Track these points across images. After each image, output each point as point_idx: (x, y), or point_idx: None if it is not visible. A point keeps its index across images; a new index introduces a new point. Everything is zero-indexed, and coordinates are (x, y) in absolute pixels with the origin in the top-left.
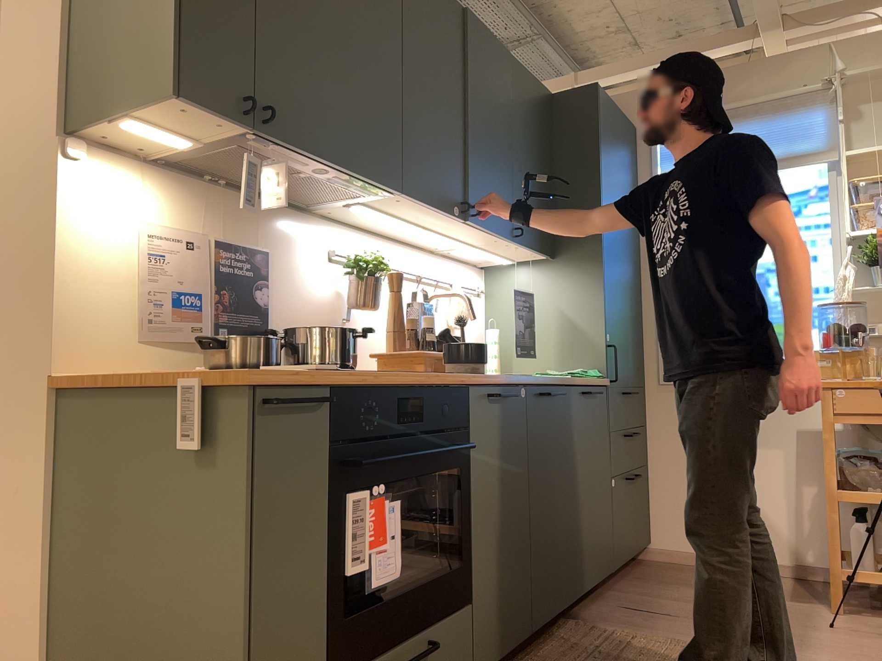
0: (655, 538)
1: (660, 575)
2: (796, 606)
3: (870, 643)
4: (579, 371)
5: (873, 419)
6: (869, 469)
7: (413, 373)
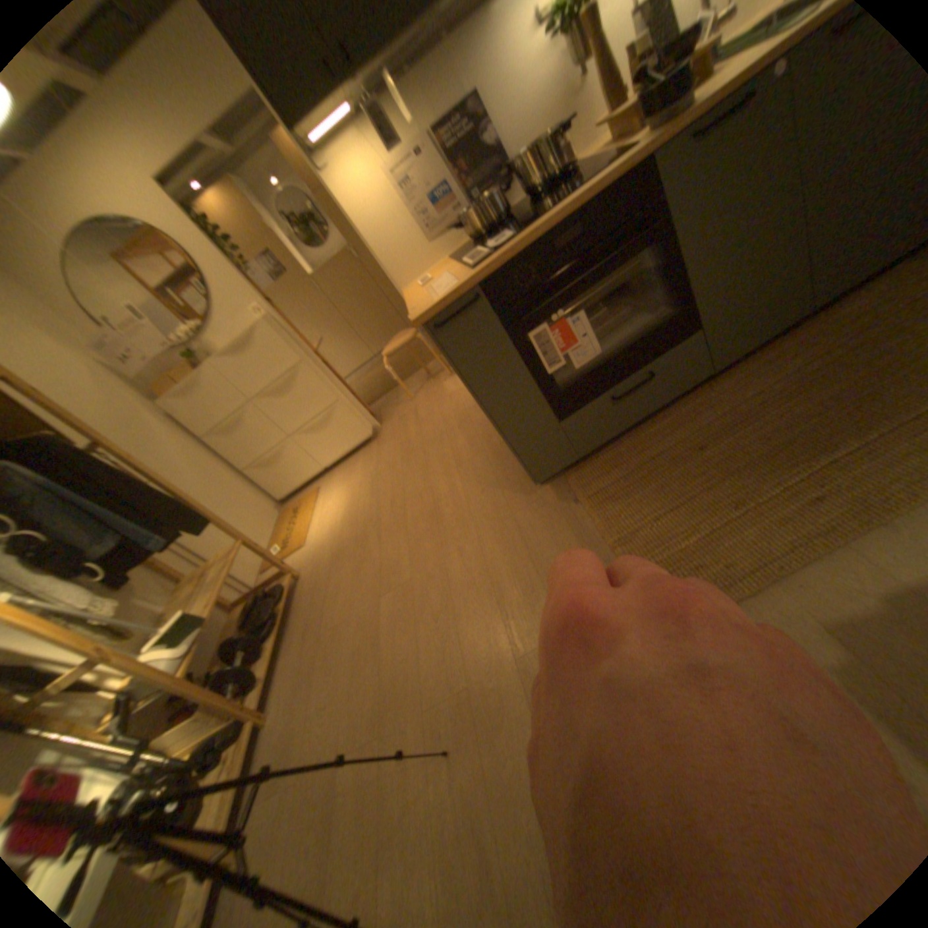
0: None
1: None
2: None
3: None
4: None
5: None
6: None
7: (571, 195)
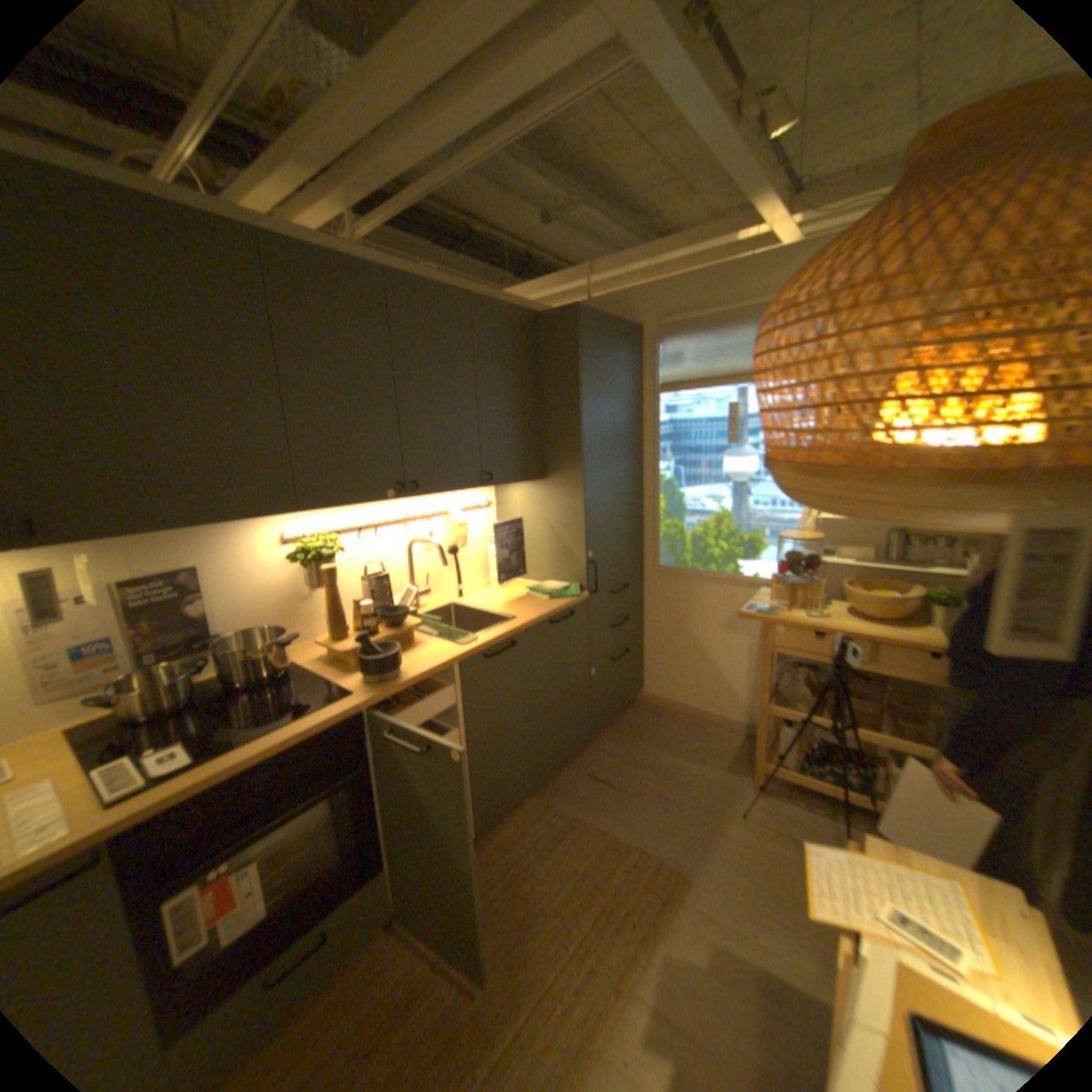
0: (645, 688)
1: (639, 727)
2: (728, 781)
3: (765, 847)
4: (559, 589)
5: (806, 656)
6: (802, 688)
7: (276, 735)
